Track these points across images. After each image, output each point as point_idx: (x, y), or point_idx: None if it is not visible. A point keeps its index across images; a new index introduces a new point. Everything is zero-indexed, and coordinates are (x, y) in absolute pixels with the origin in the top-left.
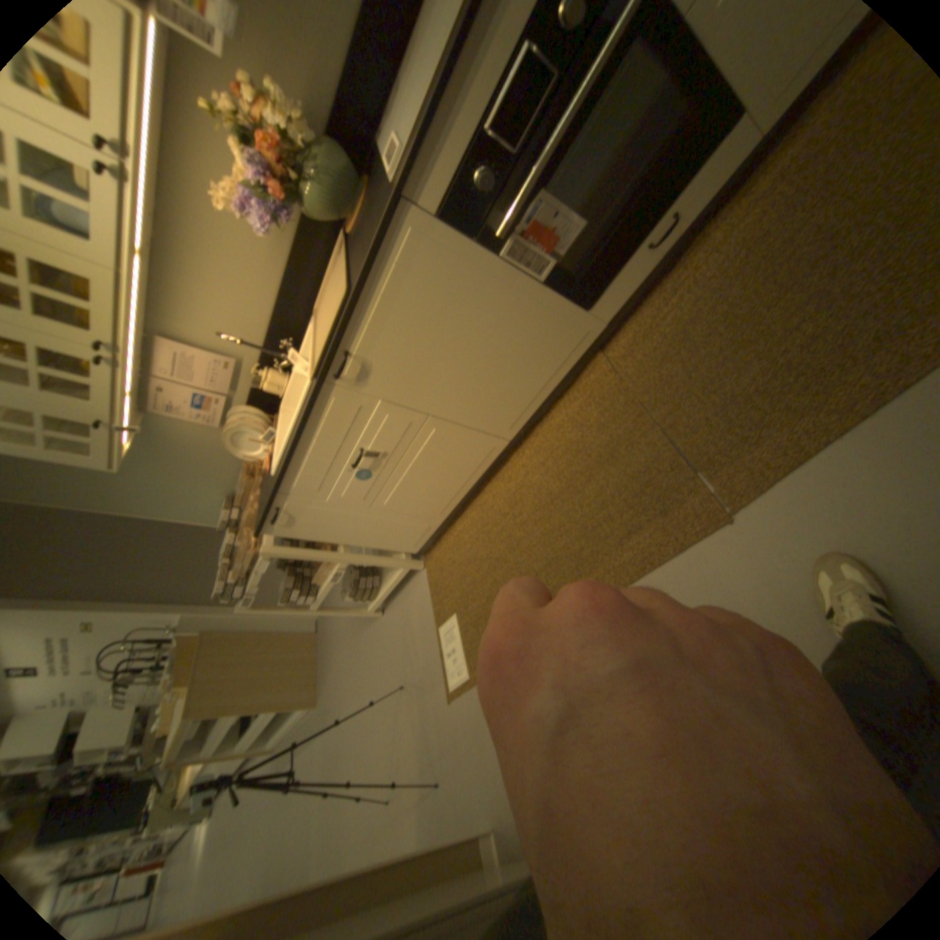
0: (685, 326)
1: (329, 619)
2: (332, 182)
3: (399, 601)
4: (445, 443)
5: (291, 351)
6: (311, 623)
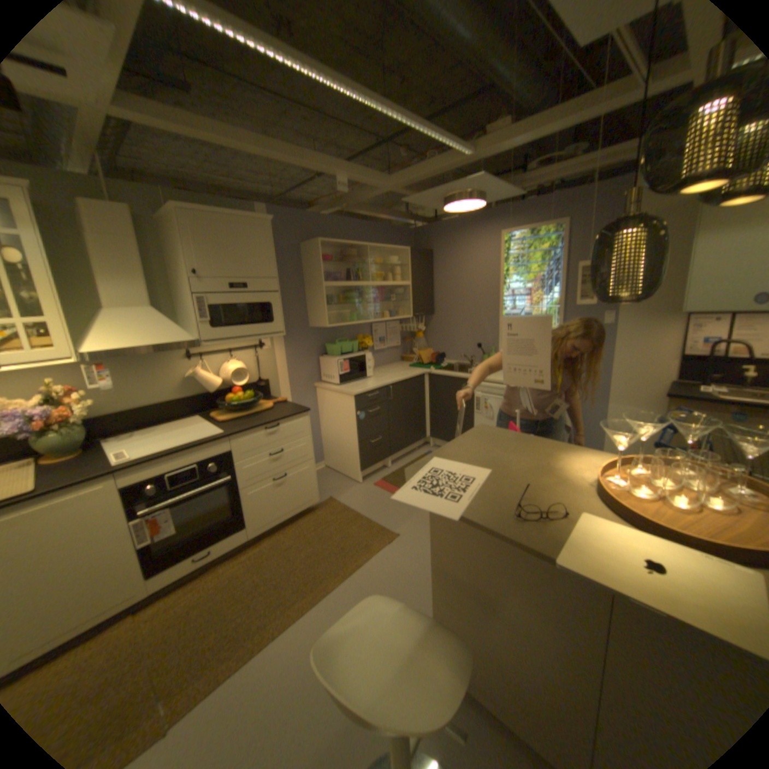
0: (187, 610)
1: None
2: (66, 441)
3: None
4: None
5: None
6: None
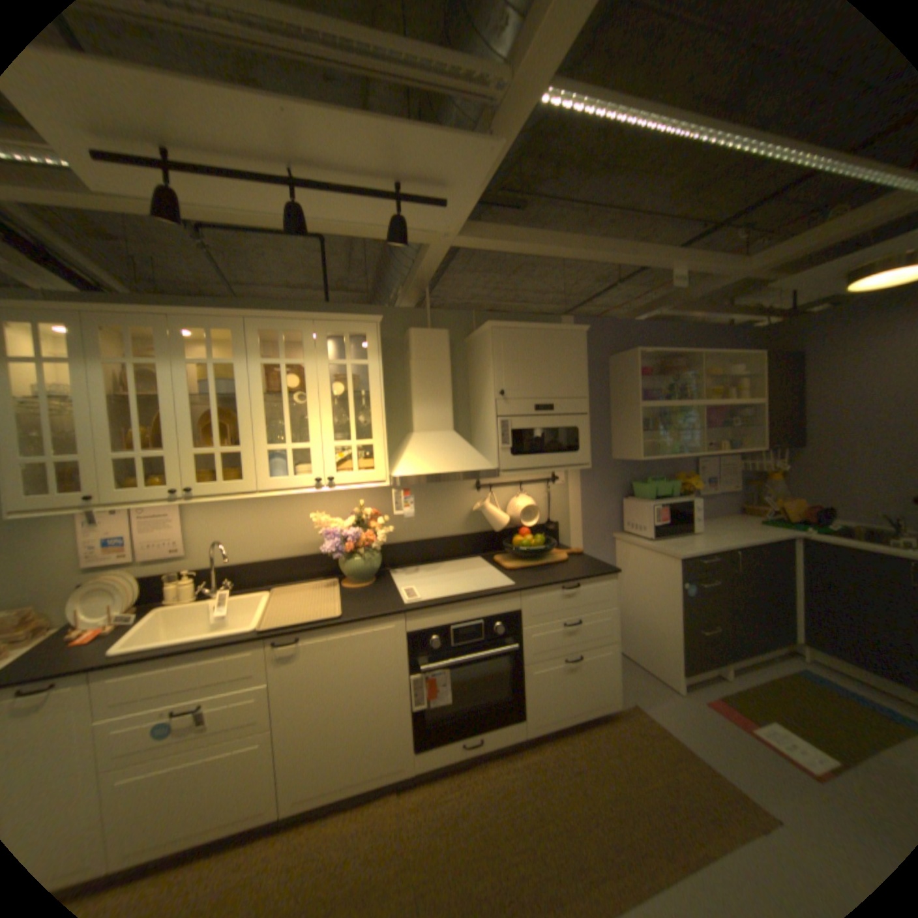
0: (456, 819)
1: None
2: (366, 567)
3: None
4: (245, 767)
5: (221, 589)
6: None
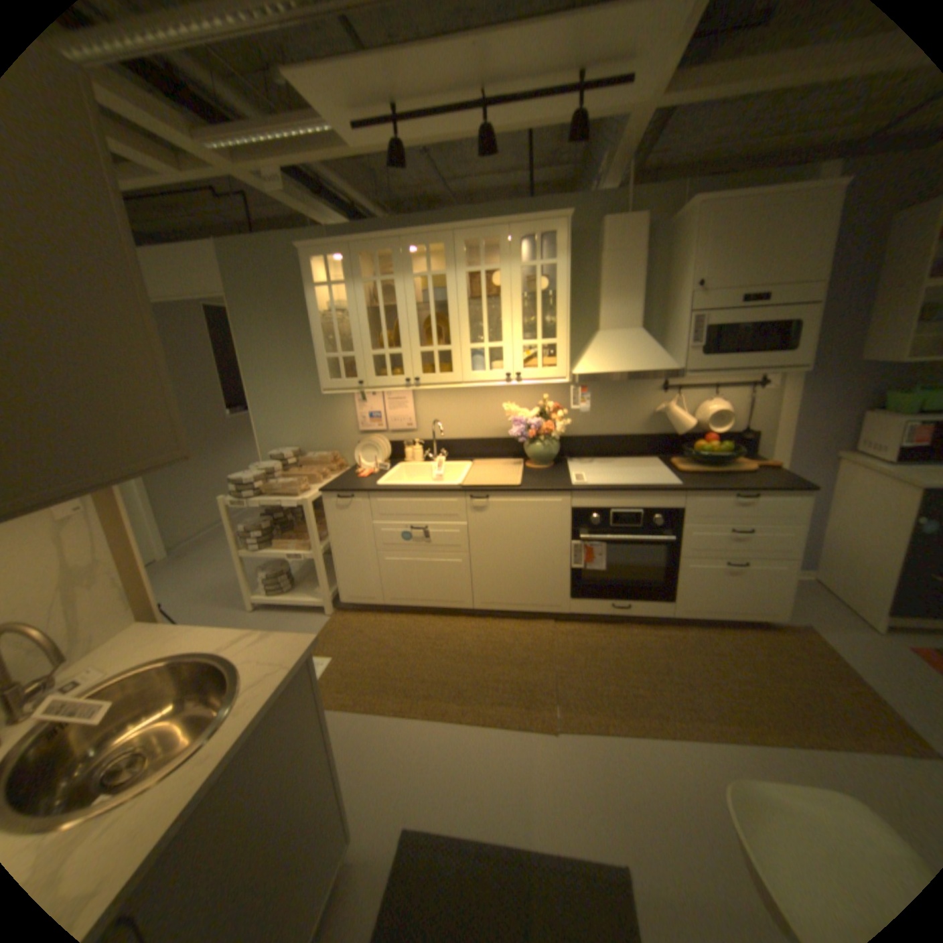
0: (597, 648)
1: (171, 571)
2: (545, 452)
3: (277, 615)
4: (454, 571)
5: (439, 456)
6: (149, 557)
